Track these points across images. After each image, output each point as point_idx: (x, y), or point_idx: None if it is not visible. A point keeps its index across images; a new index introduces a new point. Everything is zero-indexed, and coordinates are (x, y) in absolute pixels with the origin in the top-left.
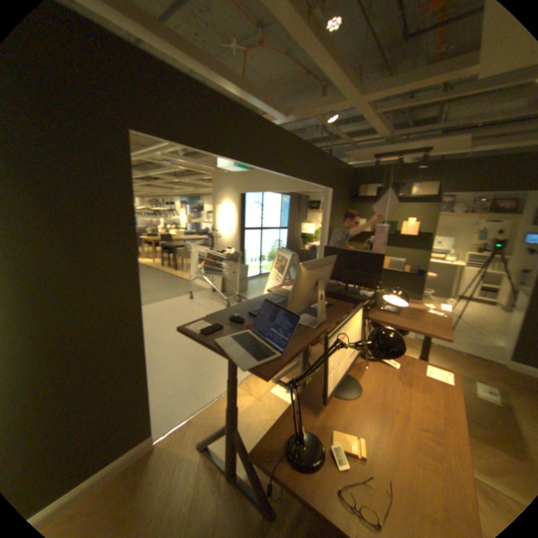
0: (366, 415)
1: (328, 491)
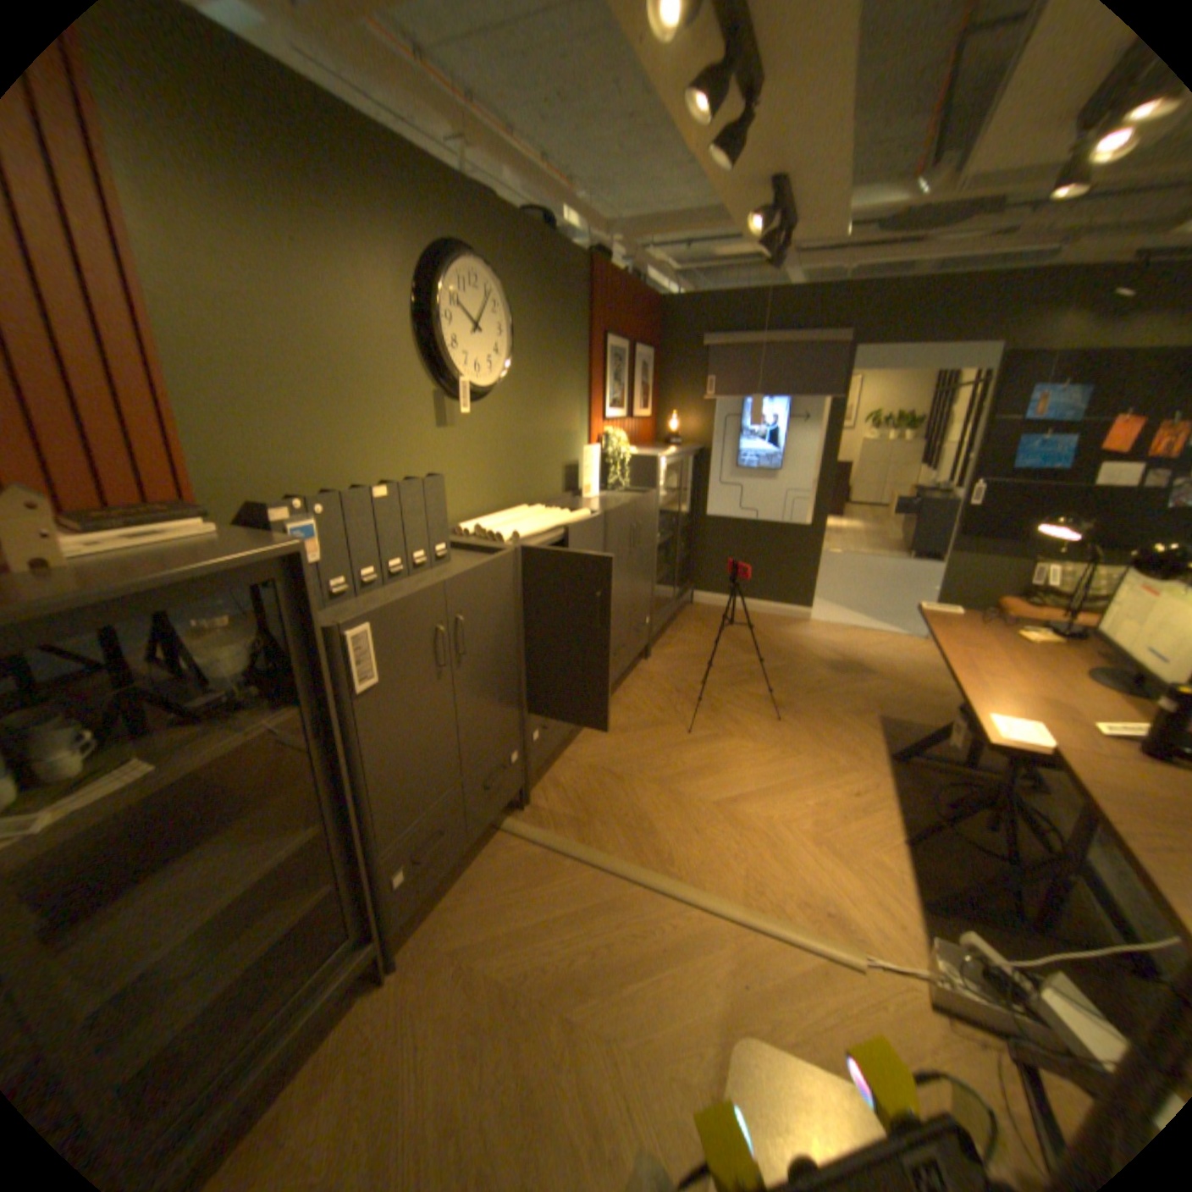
0: (1057, 662)
1: (1024, 624)
